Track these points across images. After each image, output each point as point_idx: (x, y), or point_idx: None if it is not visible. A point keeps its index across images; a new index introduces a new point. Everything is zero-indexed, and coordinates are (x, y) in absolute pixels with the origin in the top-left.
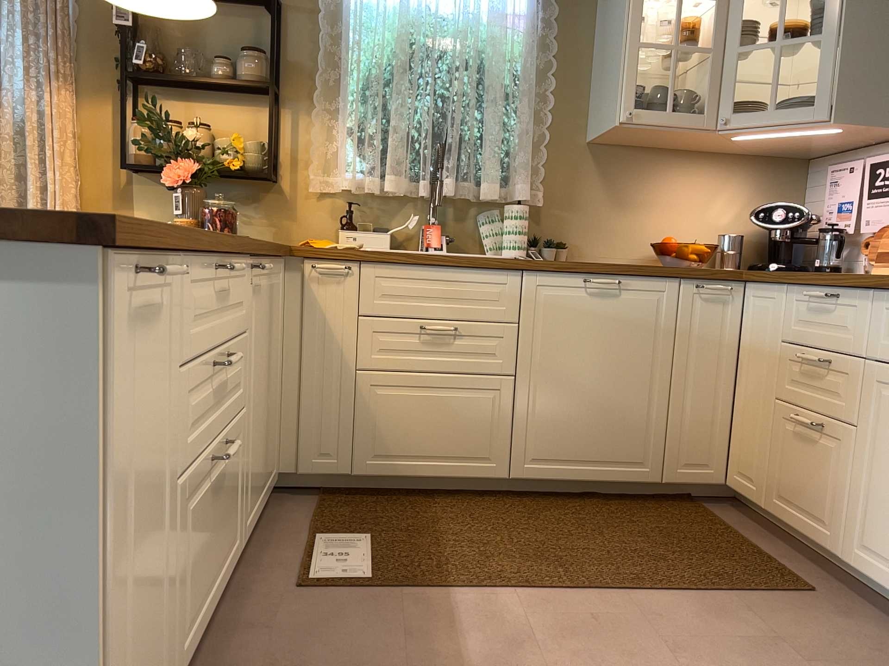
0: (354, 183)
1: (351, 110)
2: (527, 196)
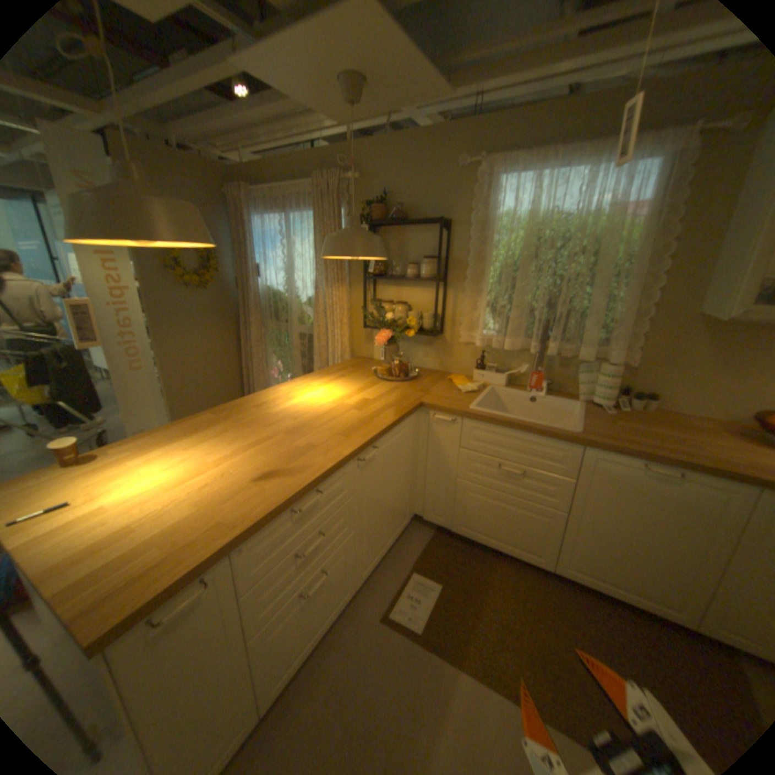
0: (487, 338)
1: (485, 294)
2: (624, 355)
